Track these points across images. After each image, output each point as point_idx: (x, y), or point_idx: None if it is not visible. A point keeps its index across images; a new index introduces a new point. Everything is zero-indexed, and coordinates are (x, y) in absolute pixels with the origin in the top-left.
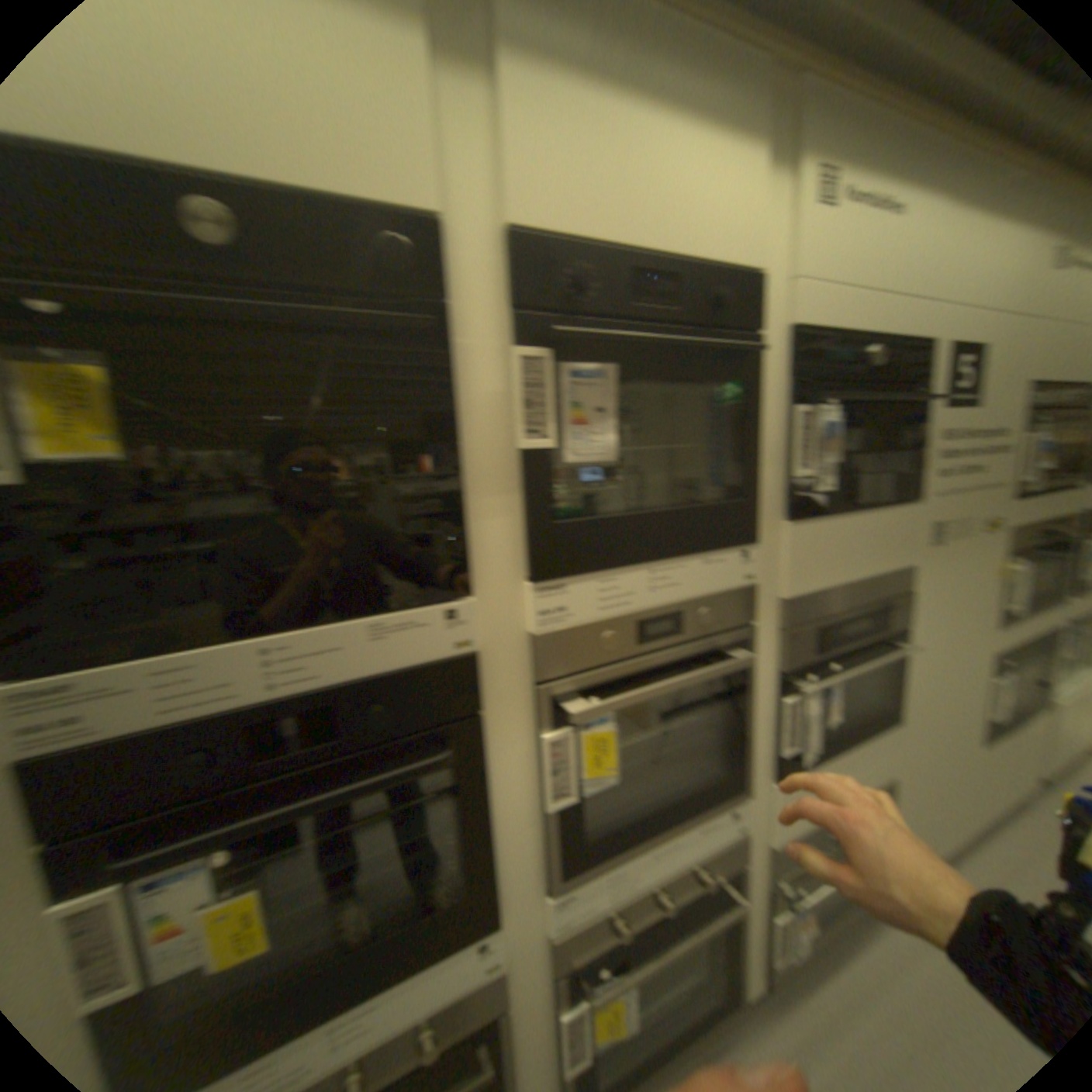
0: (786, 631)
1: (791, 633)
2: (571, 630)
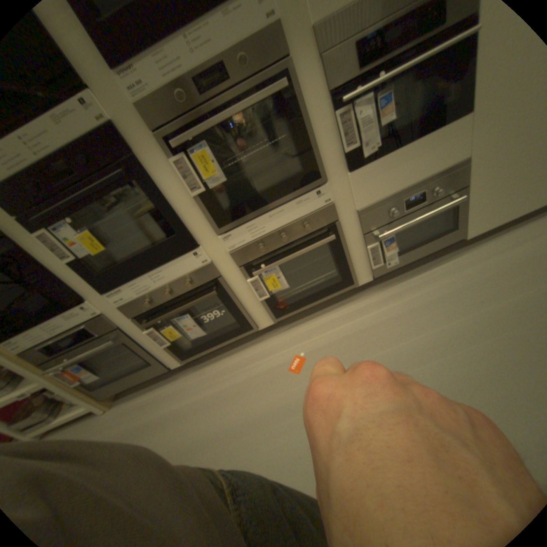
0: (320, 50)
1: (325, 51)
2: (152, 95)
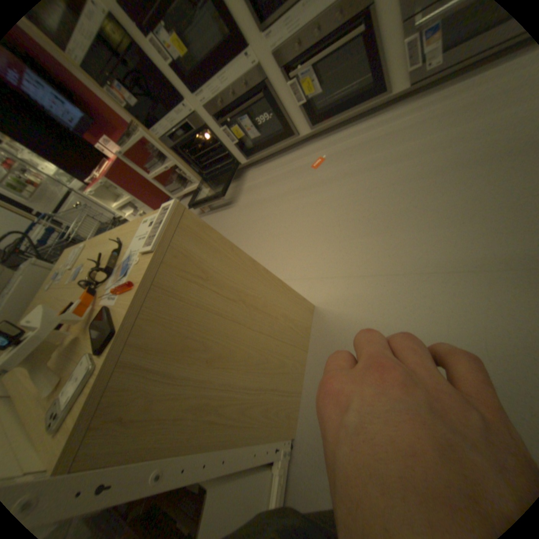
0: None
1: None
2: None
